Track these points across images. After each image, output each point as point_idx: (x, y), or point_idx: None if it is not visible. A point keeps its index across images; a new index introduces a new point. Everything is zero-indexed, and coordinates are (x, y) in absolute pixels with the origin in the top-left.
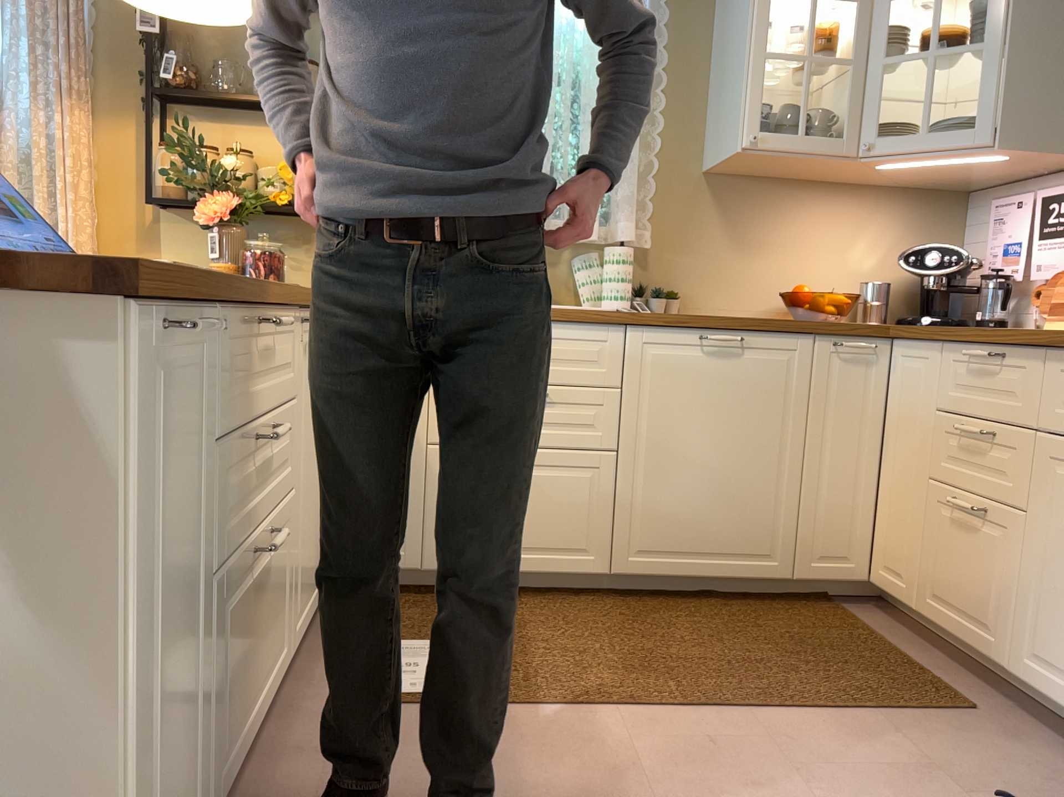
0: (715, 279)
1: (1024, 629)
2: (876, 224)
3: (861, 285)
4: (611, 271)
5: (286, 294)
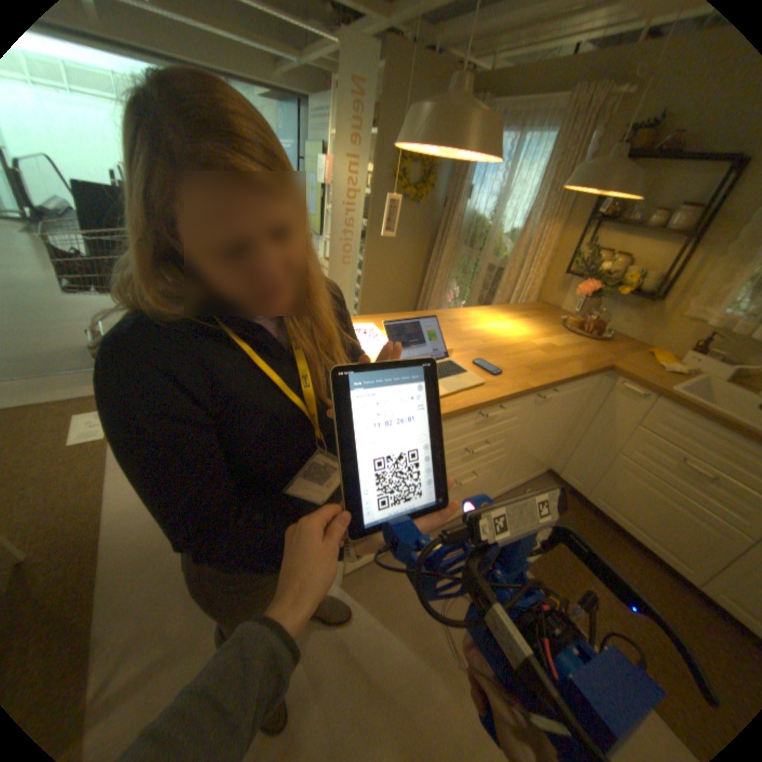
0: None
1: None
2: None
3: None
4: None
5: (522, 392)
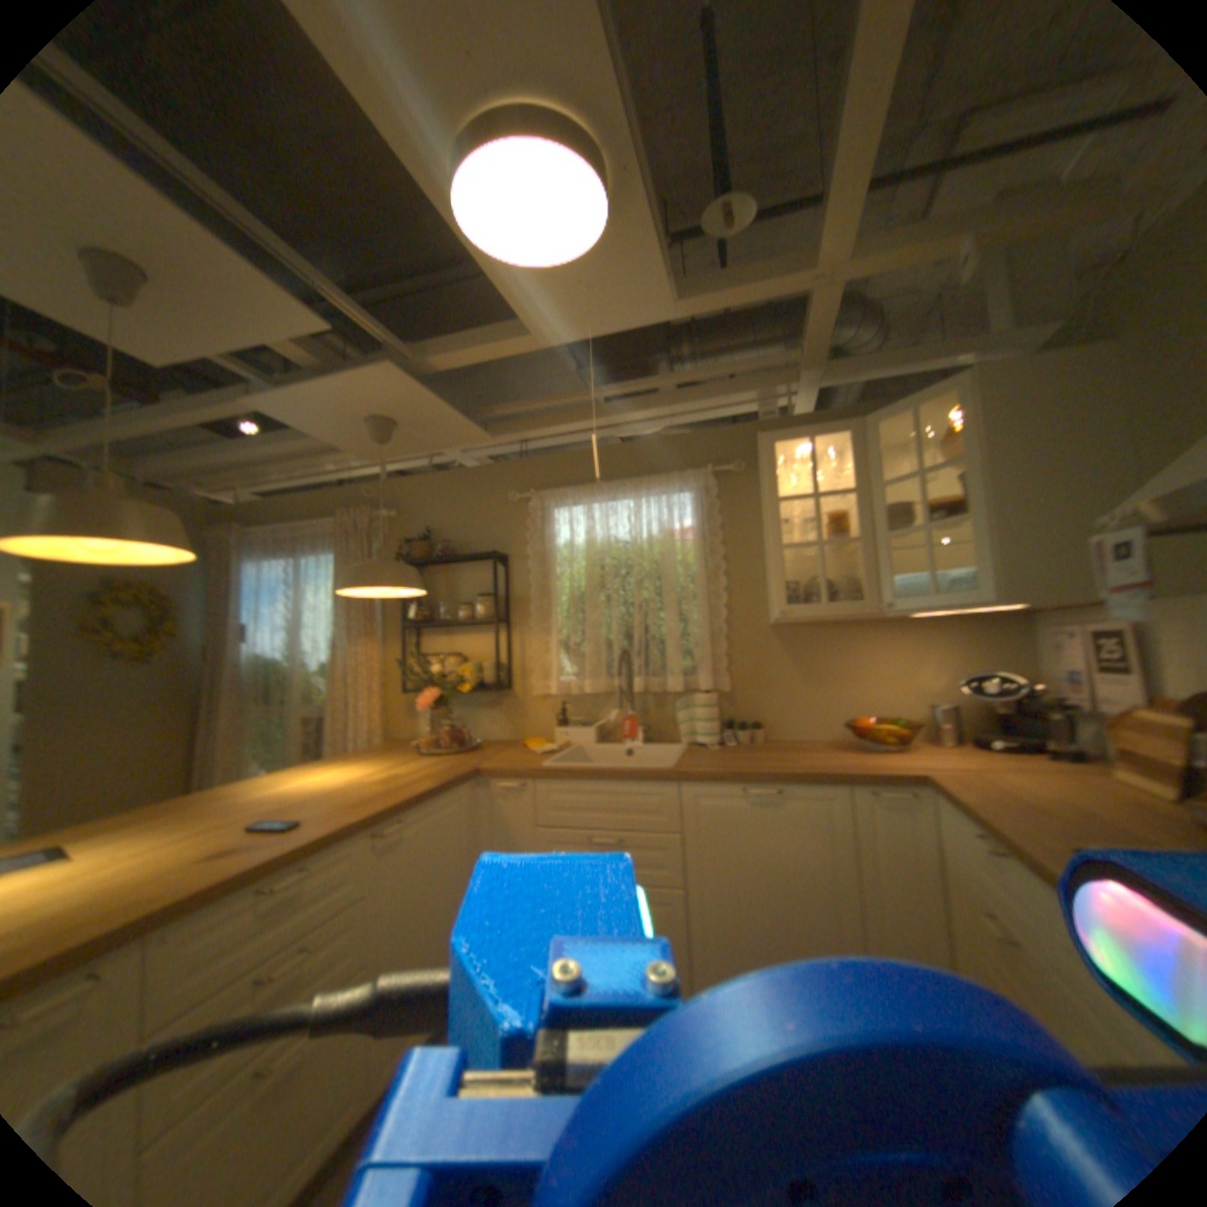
0: (794, 711)
1: None
2: (940, 652)
3: (935, 706)
4: (699, 715)
5: (336, 836)
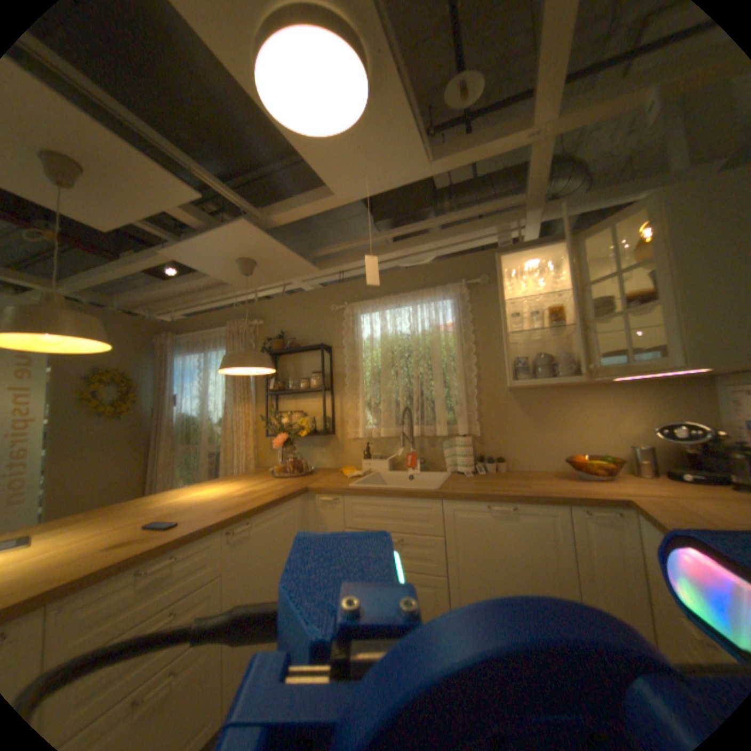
0: (527, 449)
1: None
2: (637, 407)
3: (635, 447)
4: (458, 452)
5: (197, 532)
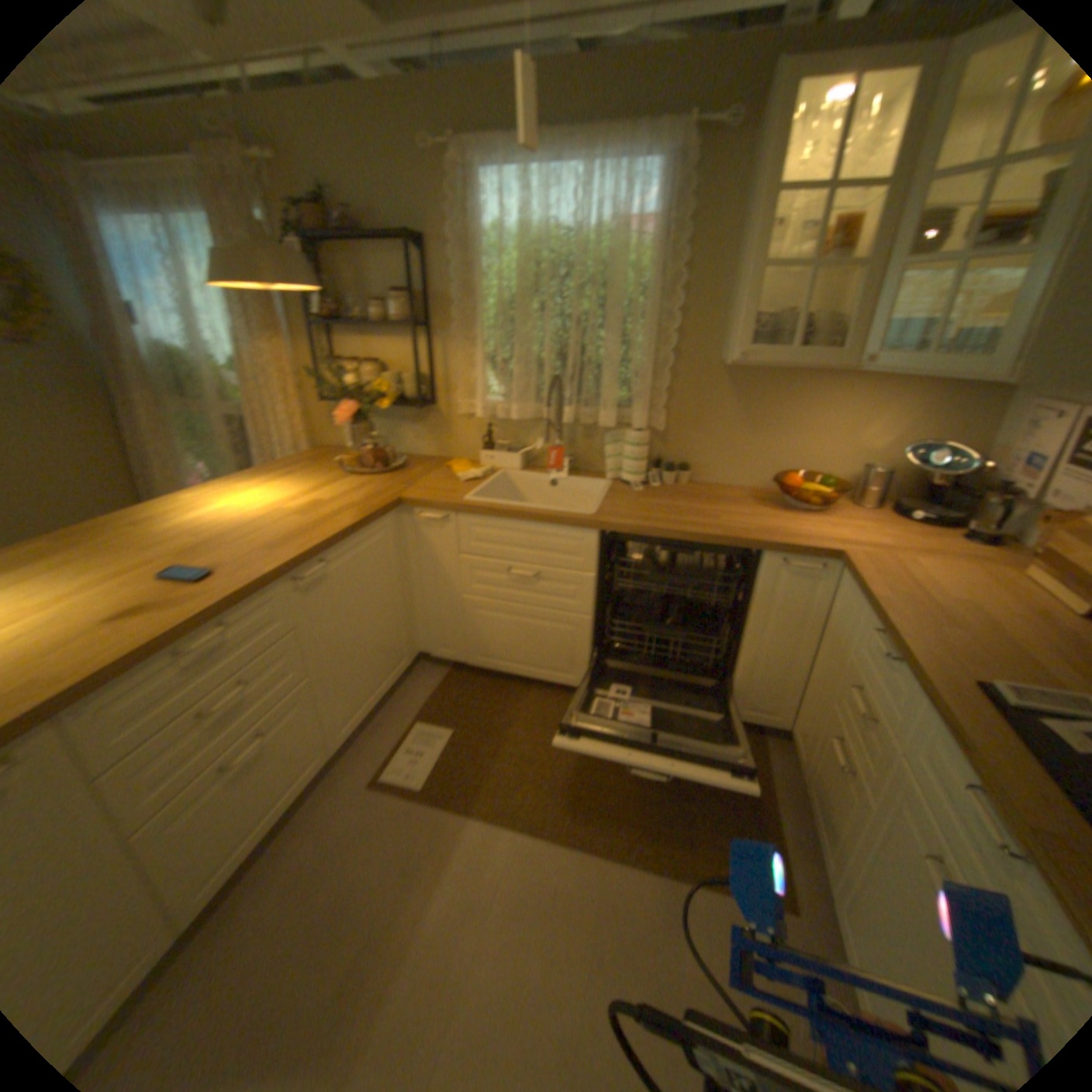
0: (722, 455)
1: (849, 892)
2: (897, 408)
3: (868, 465)
4: (625, 454)
5: (244, 590)
